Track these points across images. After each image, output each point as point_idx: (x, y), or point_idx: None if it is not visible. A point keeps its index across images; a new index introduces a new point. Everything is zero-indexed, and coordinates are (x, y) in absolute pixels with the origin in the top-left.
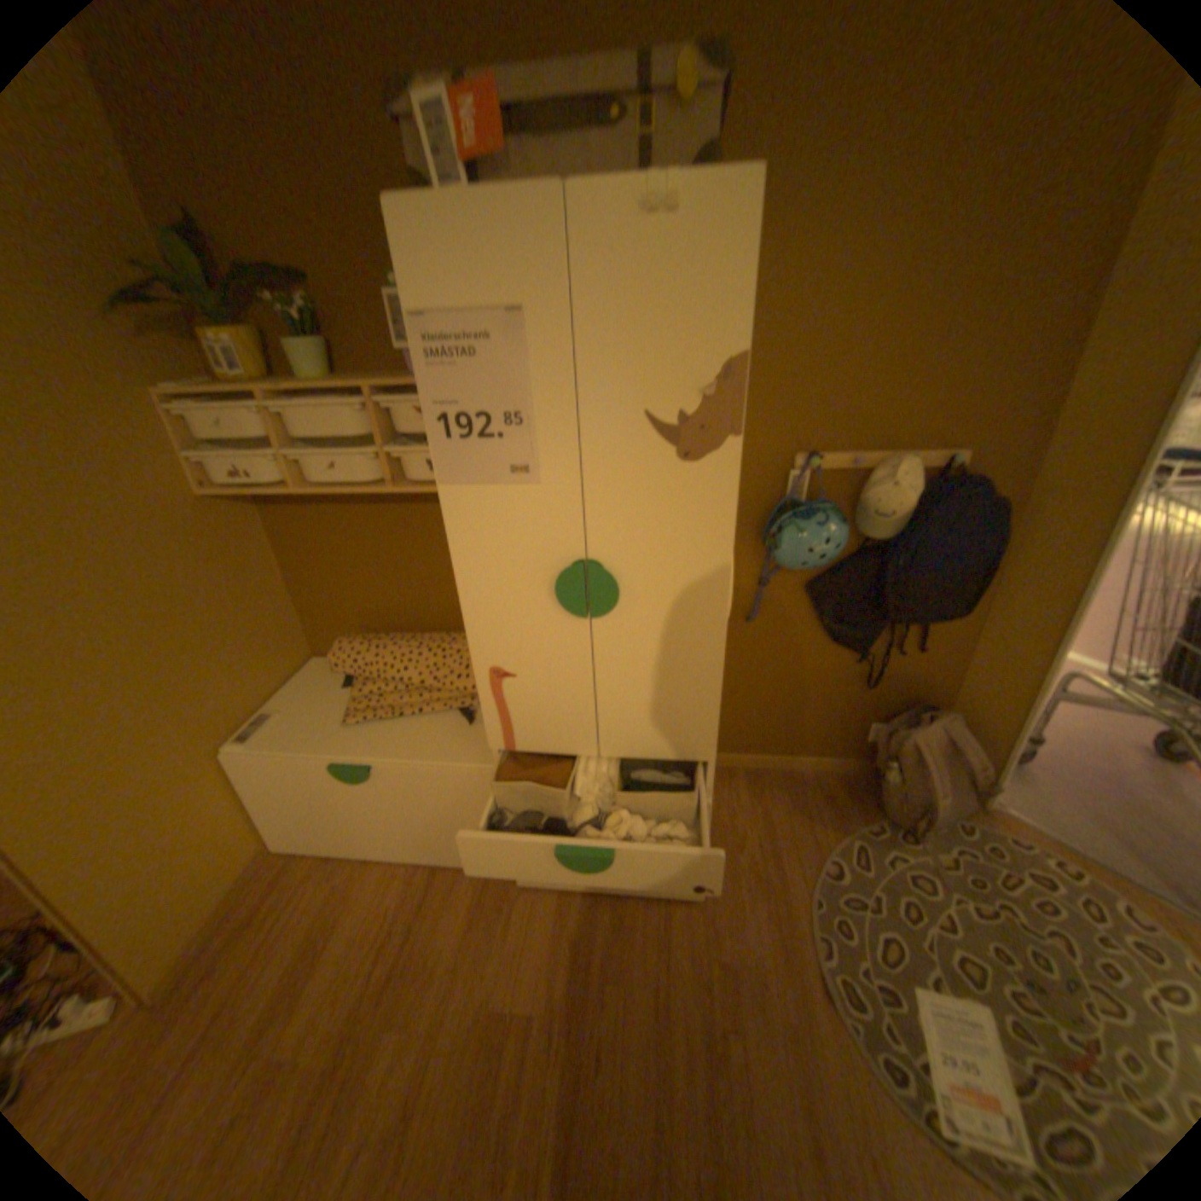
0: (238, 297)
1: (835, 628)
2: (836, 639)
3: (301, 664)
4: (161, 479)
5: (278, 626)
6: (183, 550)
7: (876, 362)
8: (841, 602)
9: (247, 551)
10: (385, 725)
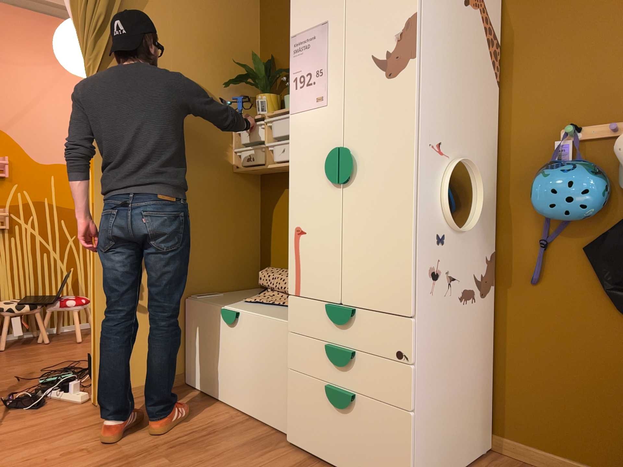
0: (280, 87)
1: (619, 294)
2: (622, 308)
3: (250, 288)
4: (221, 158)
5: (246, 258)
6: (216, 192)
7: (619, 54)
8: (619, 263)
9: (246, 209)
10: (261, 305)
